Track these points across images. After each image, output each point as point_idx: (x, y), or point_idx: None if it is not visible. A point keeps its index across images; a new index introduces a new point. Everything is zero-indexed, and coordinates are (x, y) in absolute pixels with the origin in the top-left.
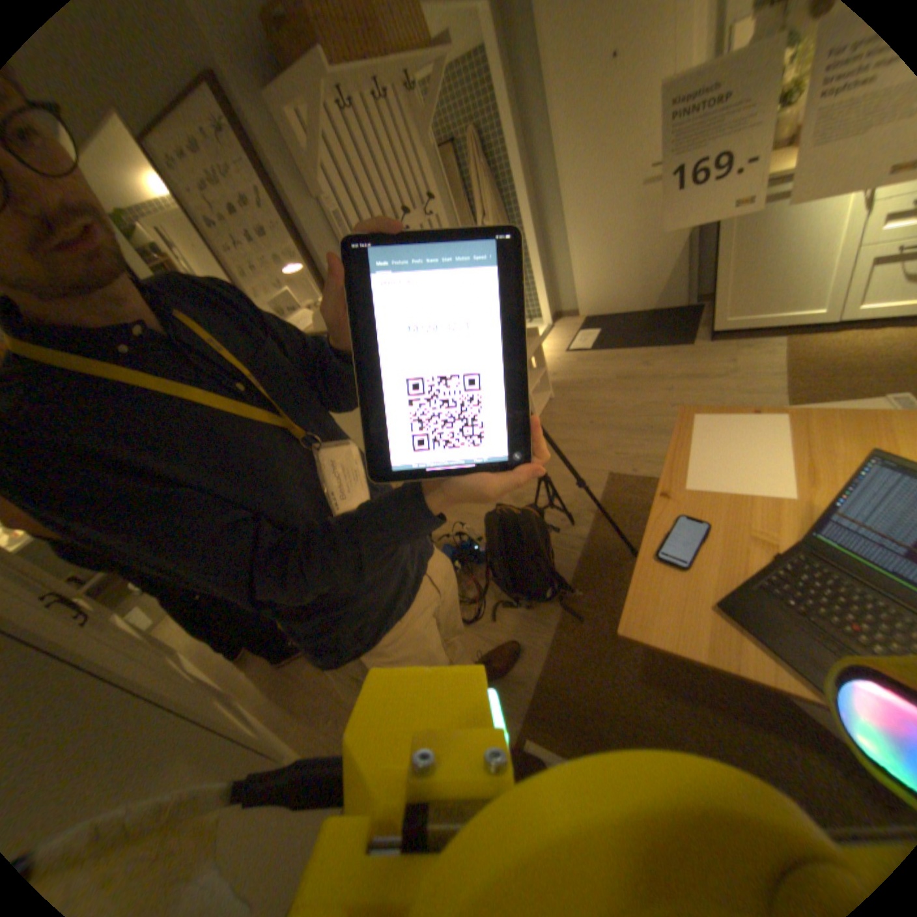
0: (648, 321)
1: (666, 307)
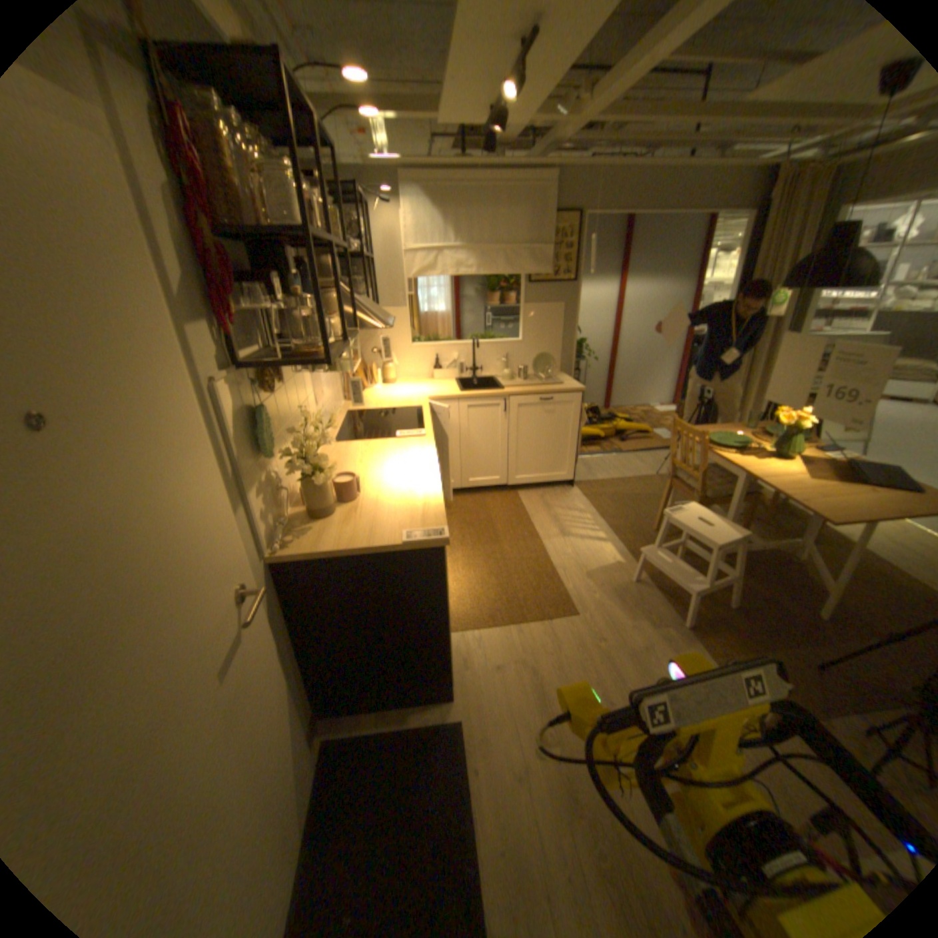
0: (367, 833)
1: (306, 814)
